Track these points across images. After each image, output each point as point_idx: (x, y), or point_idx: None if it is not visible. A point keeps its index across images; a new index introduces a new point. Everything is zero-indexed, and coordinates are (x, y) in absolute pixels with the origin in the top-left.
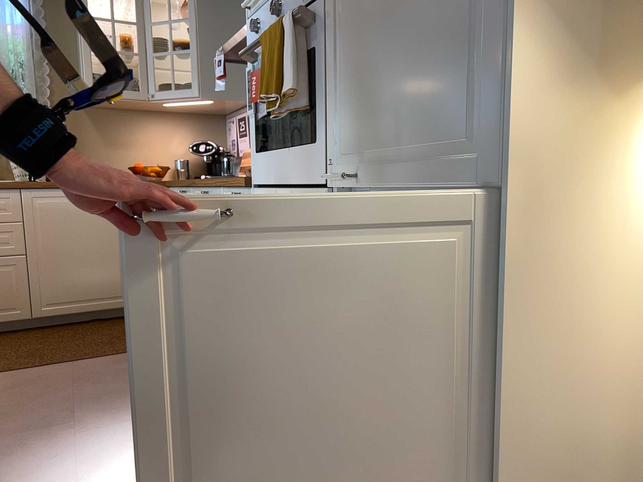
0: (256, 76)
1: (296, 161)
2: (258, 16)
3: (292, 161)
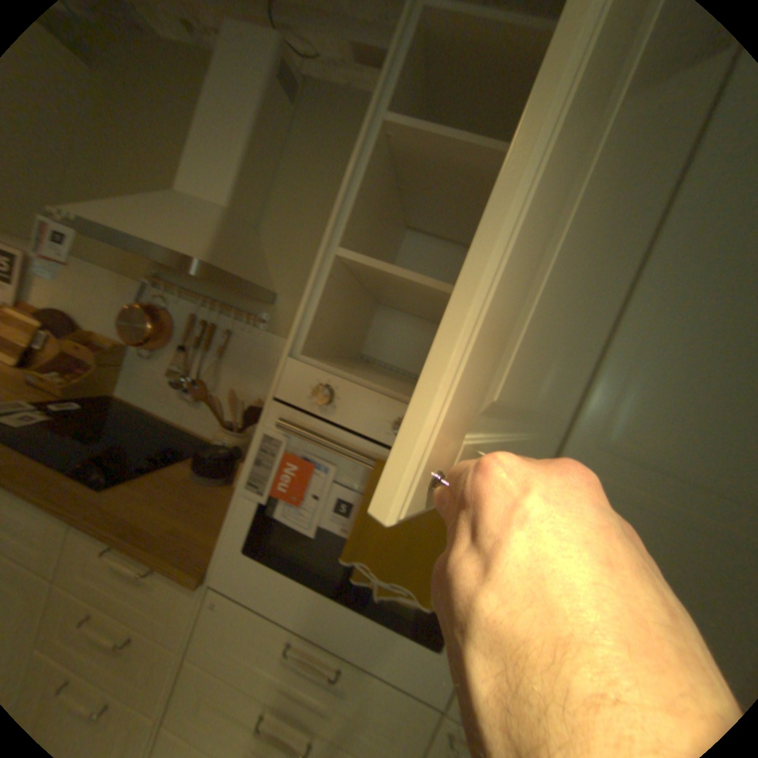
0: (295, 464)
1: (368, 639)
2: (326, 379)
3: (355, 633)
